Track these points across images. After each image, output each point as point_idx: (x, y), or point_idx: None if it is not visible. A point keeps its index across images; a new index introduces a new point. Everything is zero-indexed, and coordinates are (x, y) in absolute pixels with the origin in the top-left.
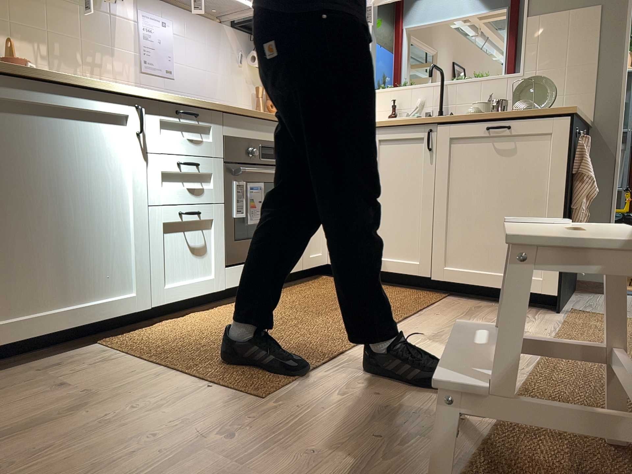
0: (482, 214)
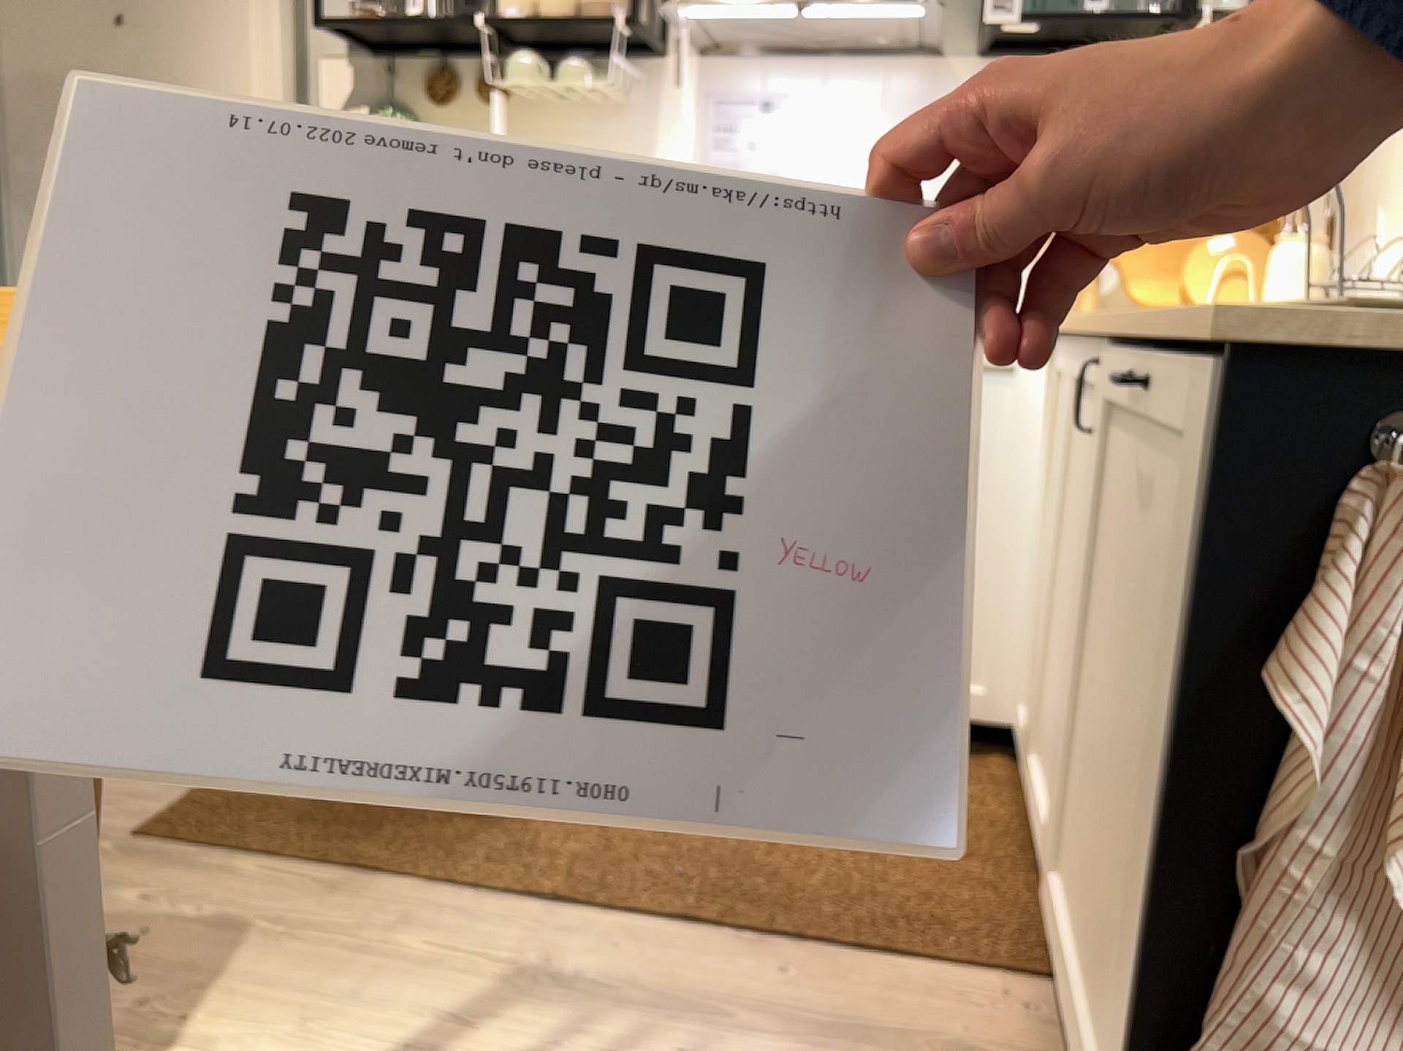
0: (1103, 736)
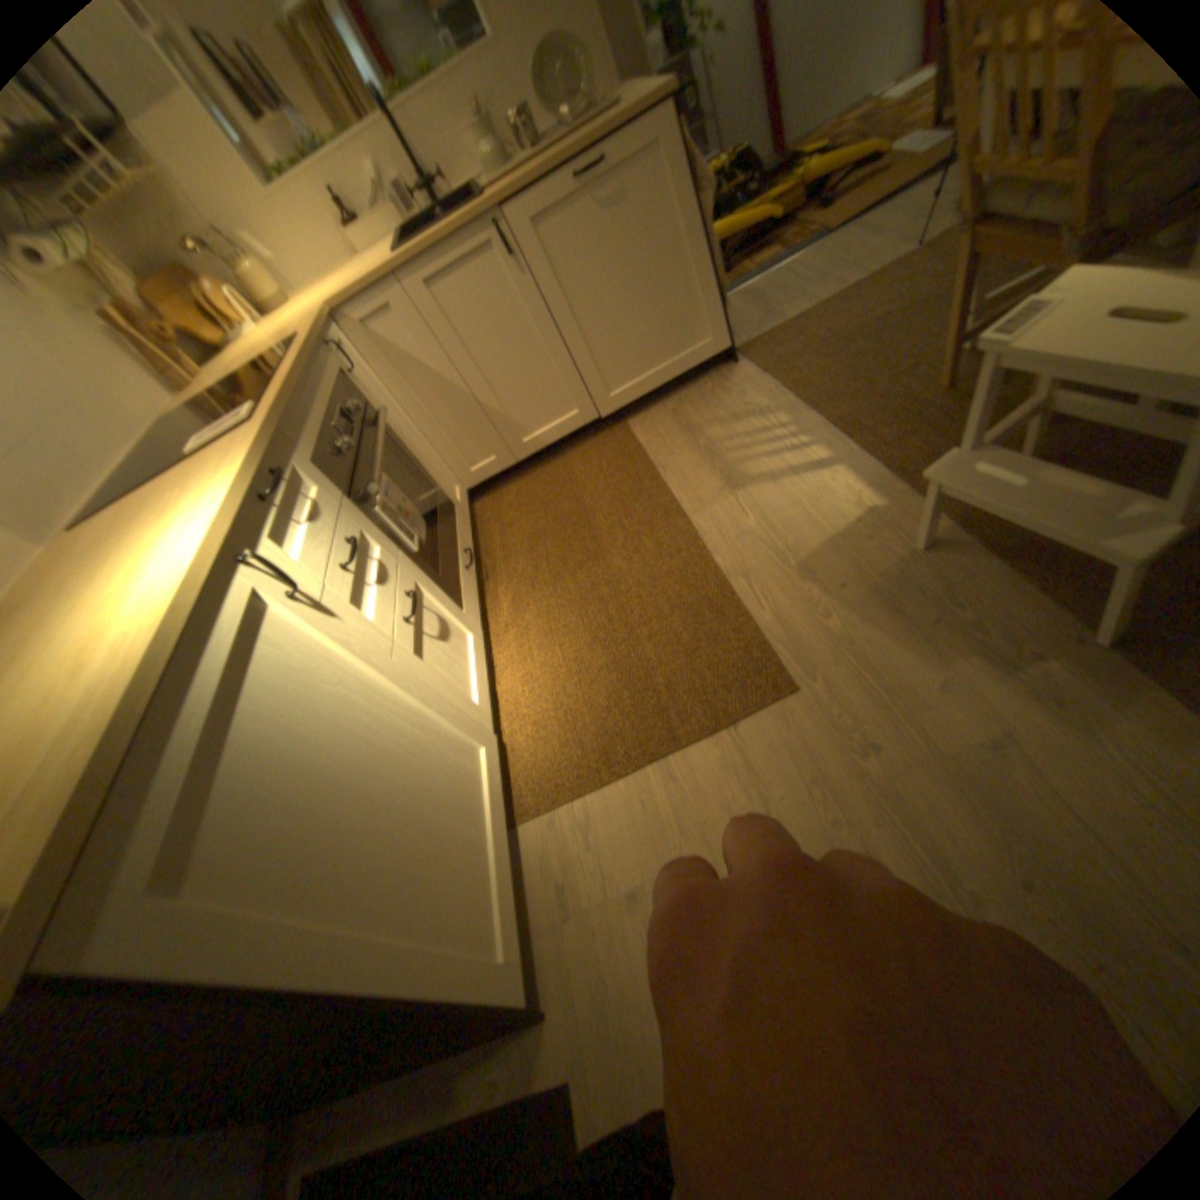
0: (622, 306)
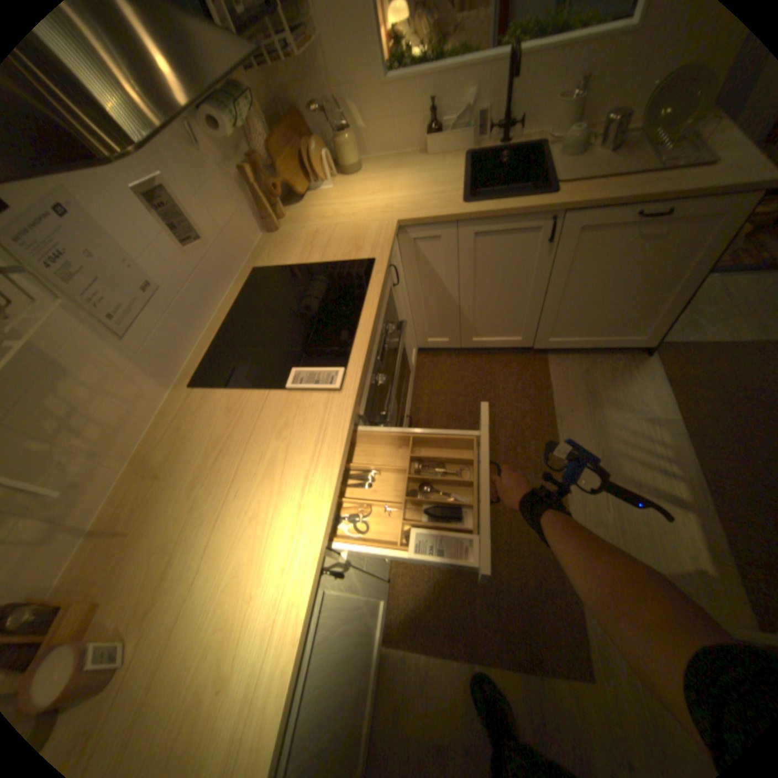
0: (602, 296)
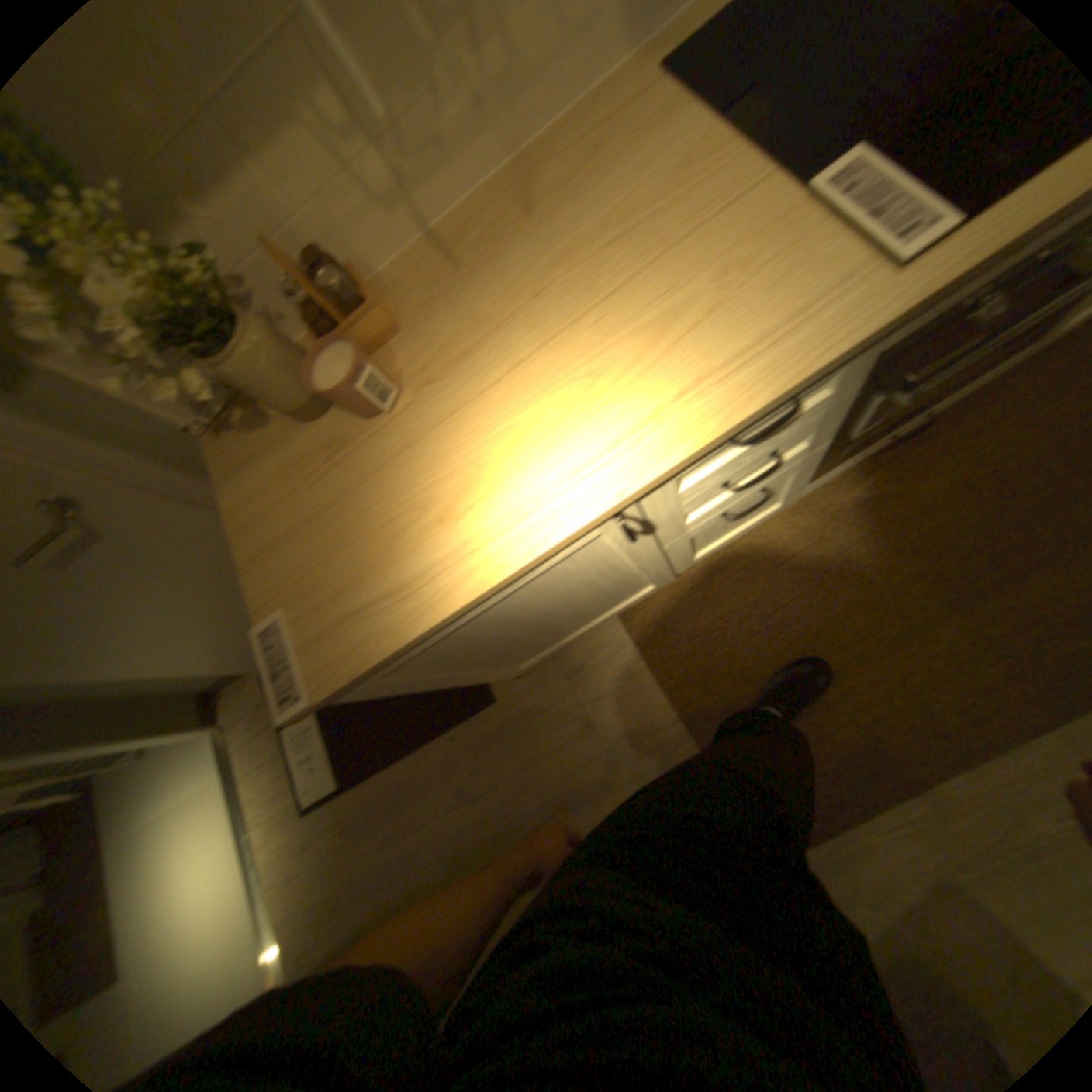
0: None
